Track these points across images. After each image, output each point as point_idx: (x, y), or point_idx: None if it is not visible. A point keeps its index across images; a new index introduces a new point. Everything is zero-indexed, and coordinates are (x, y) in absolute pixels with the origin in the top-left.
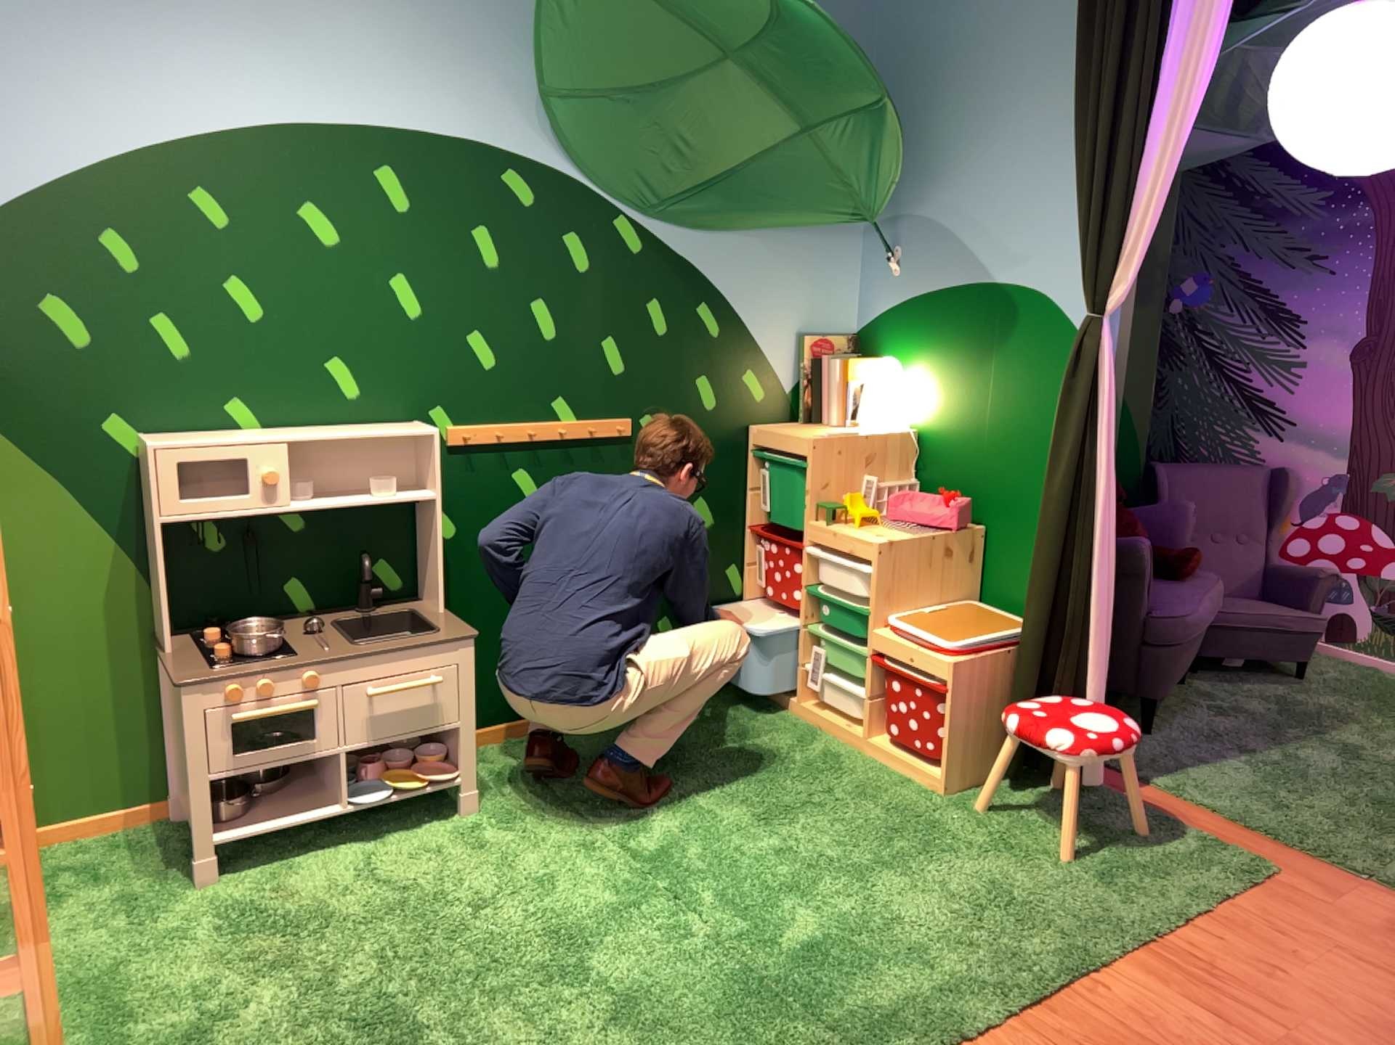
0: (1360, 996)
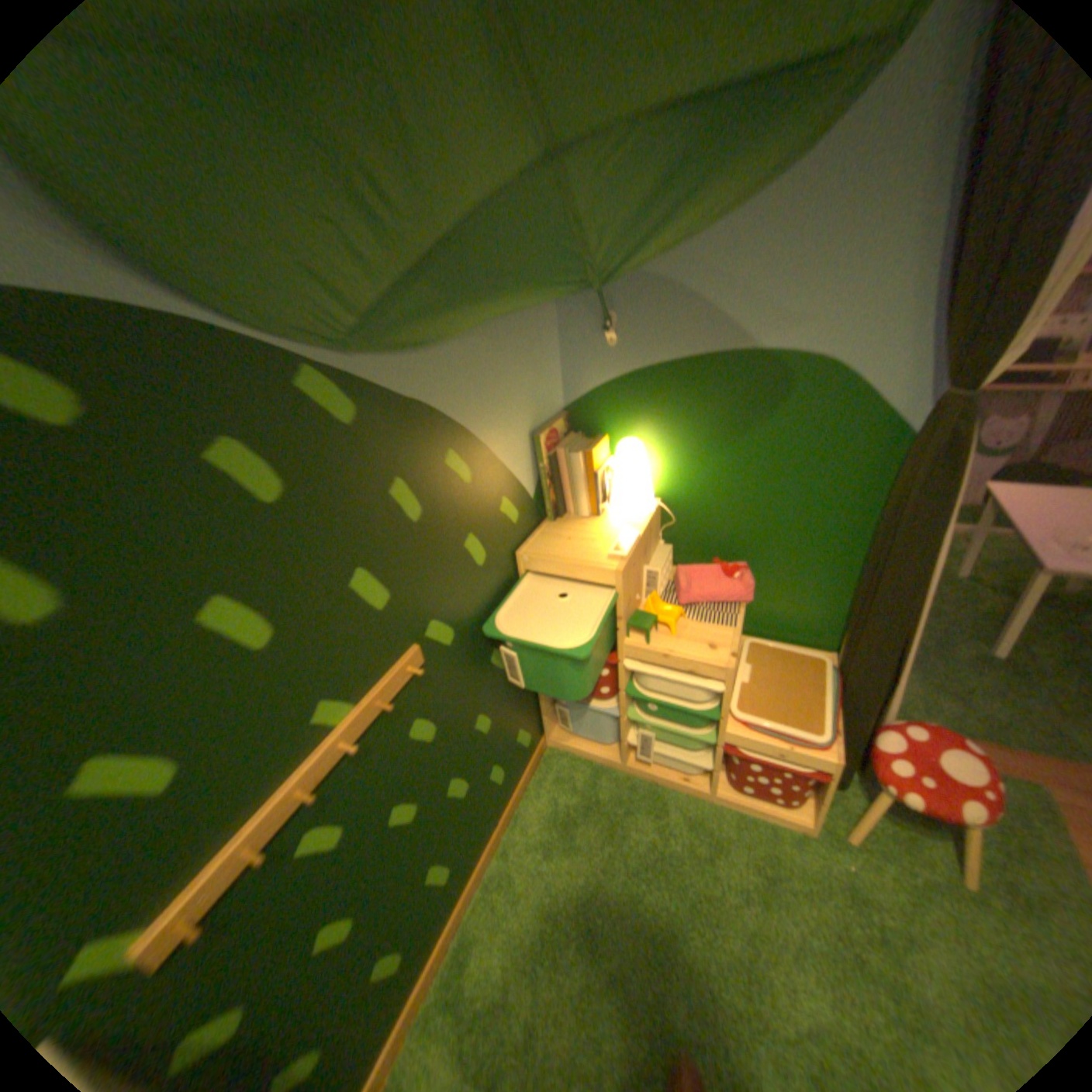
0: None
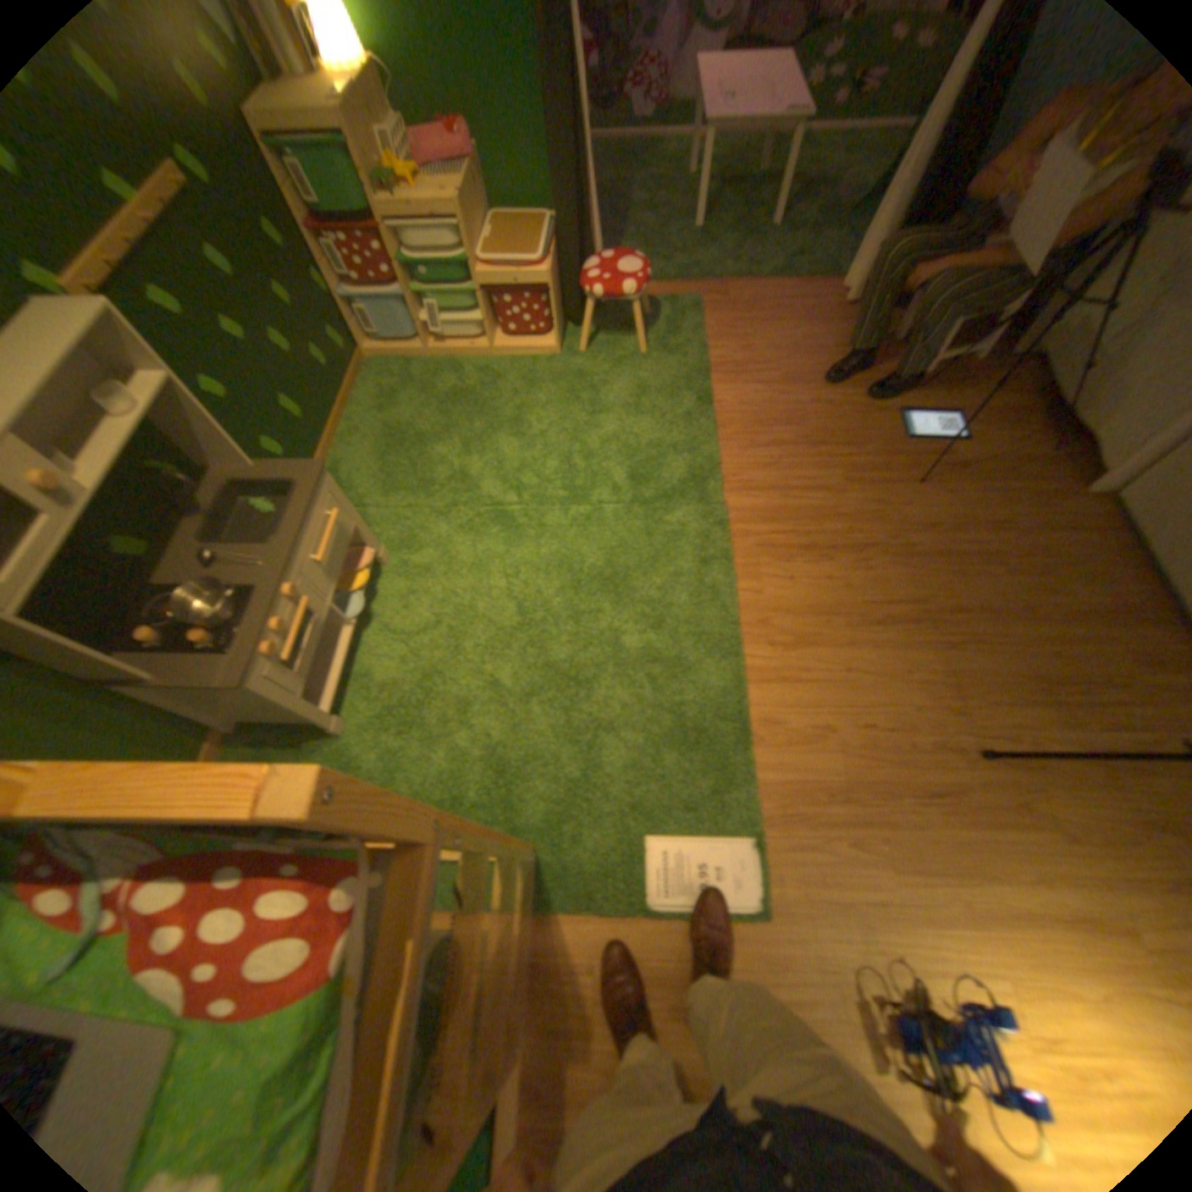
0: (775, 340)
